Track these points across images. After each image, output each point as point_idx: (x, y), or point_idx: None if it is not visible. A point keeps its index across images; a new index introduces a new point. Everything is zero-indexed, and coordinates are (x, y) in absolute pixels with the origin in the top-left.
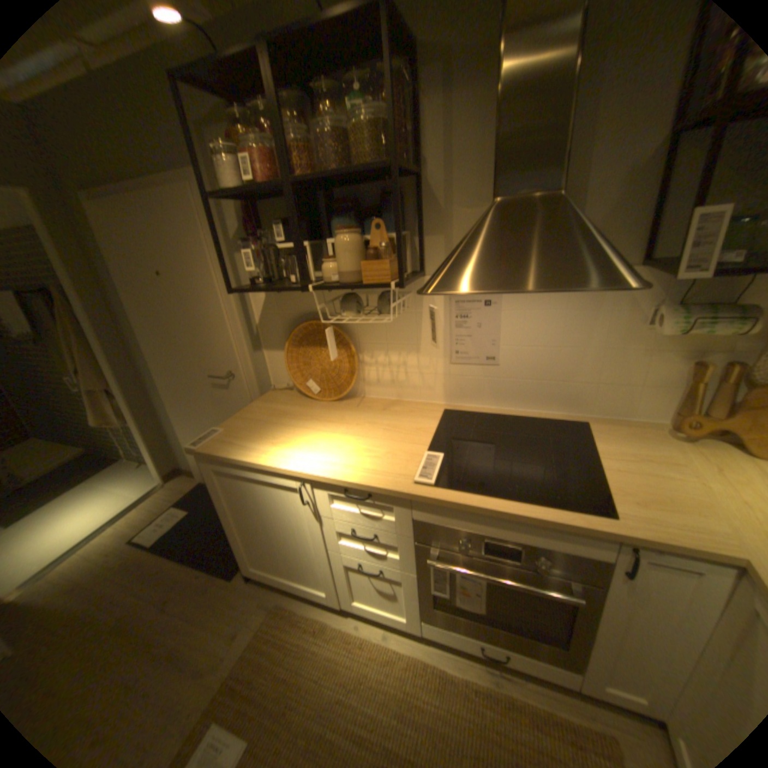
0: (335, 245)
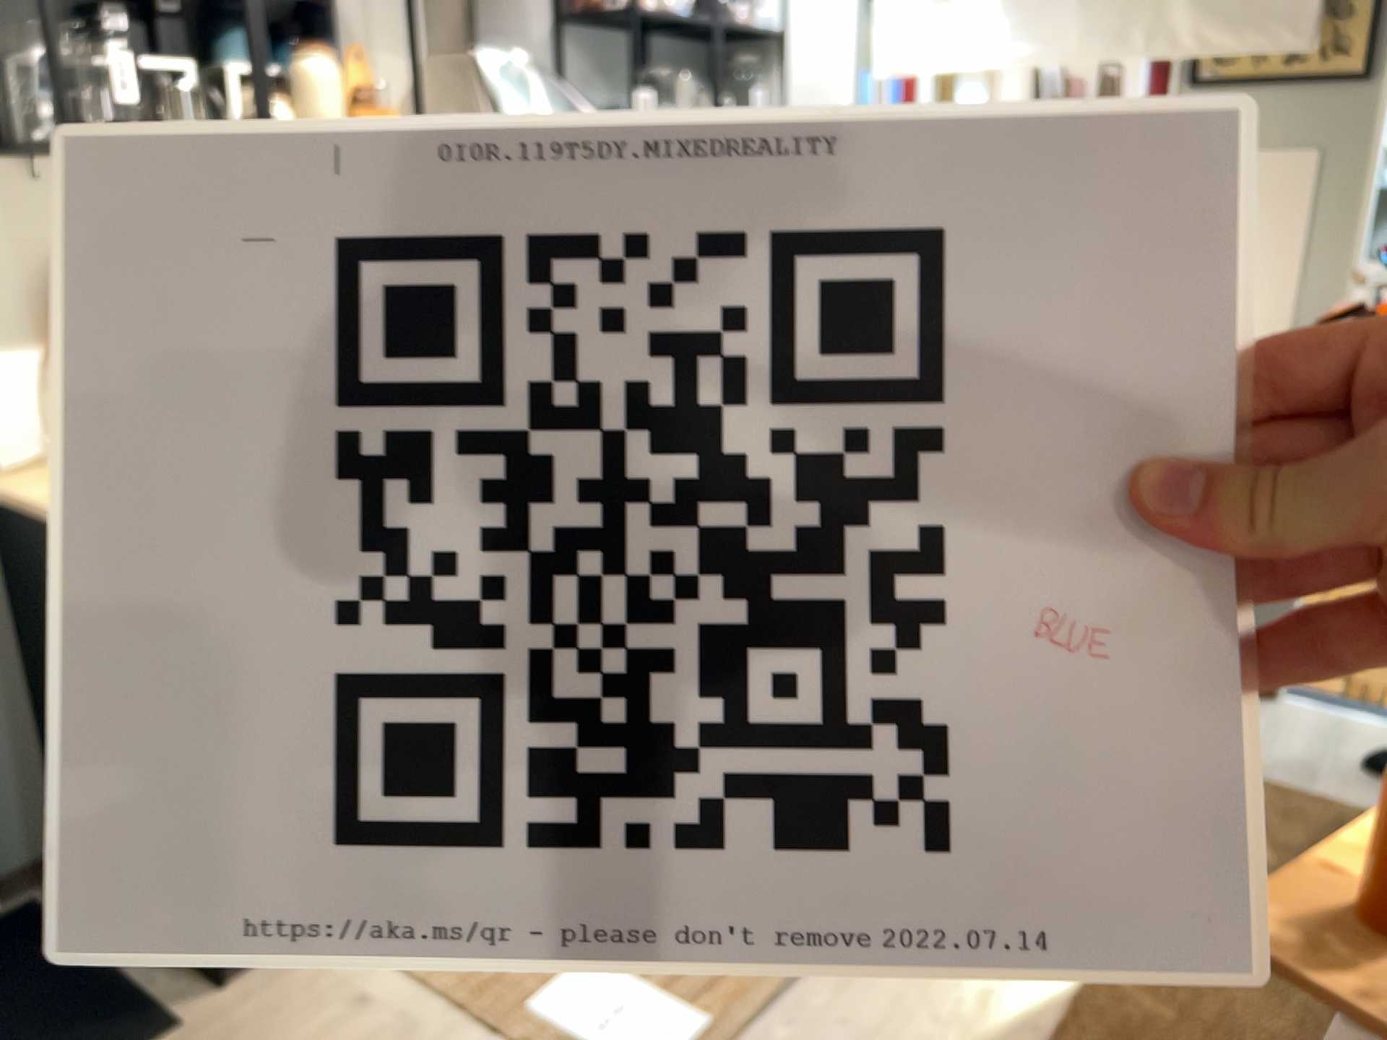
0: (306, 76)
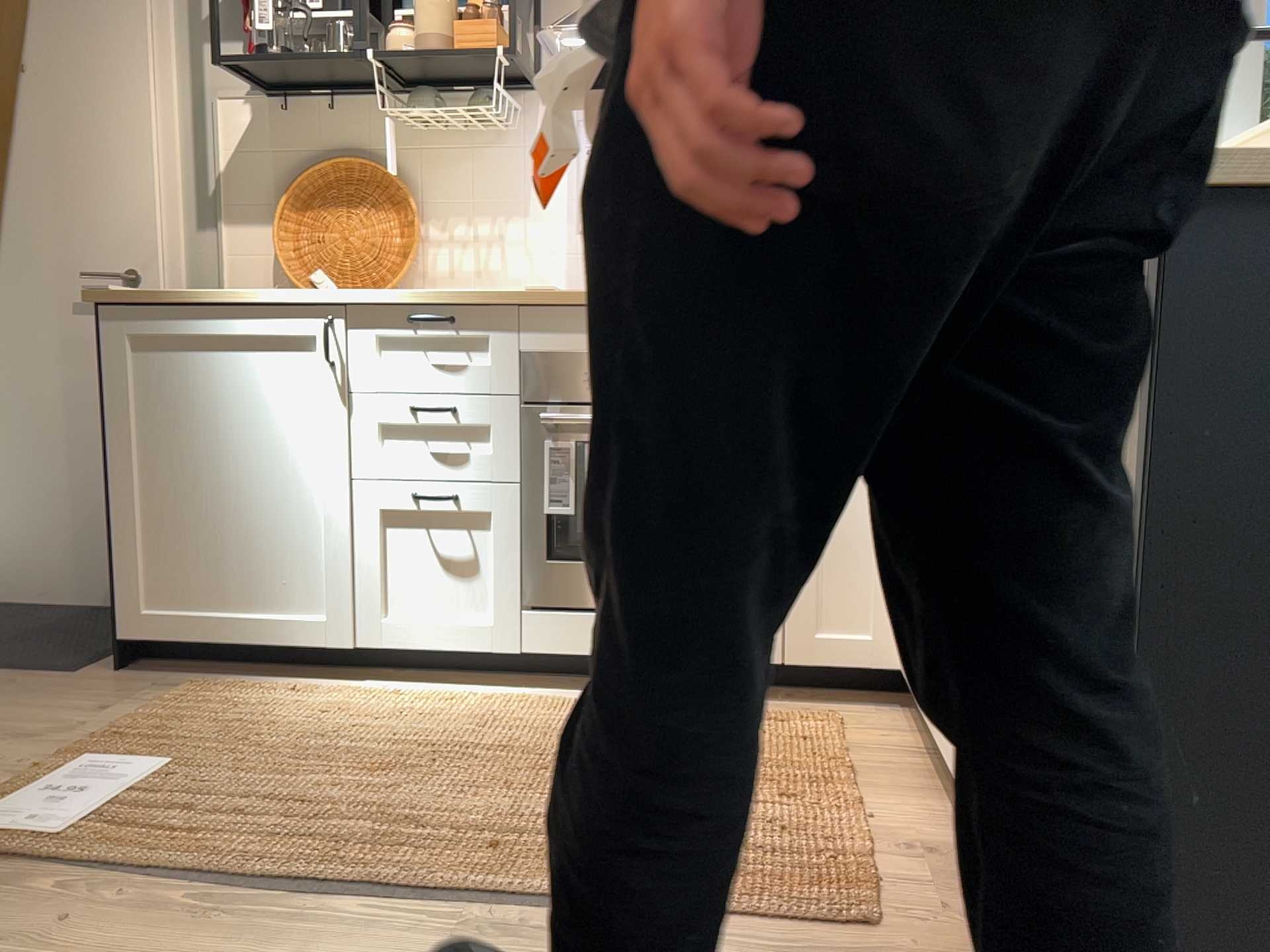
0: (416, 2)
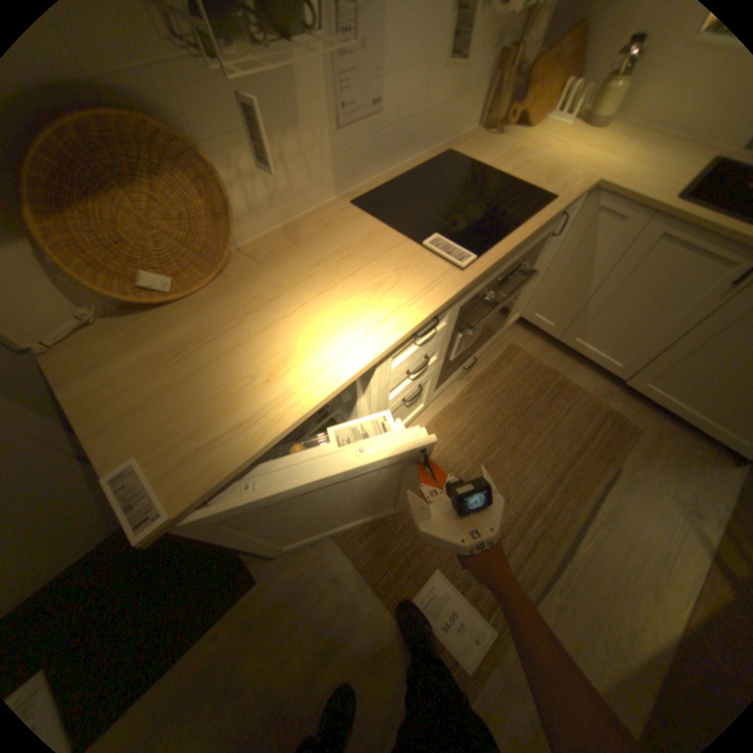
0: None
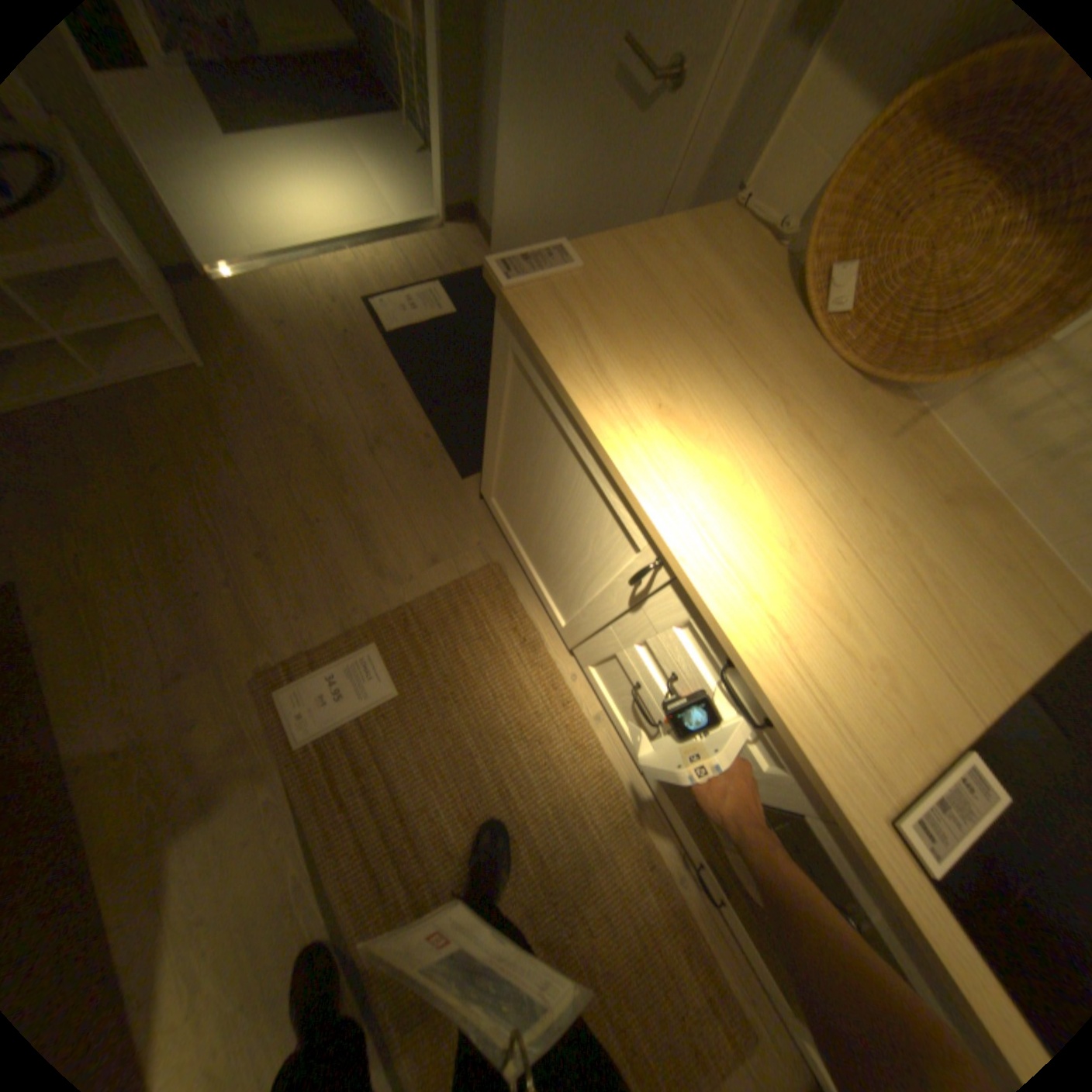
0: None
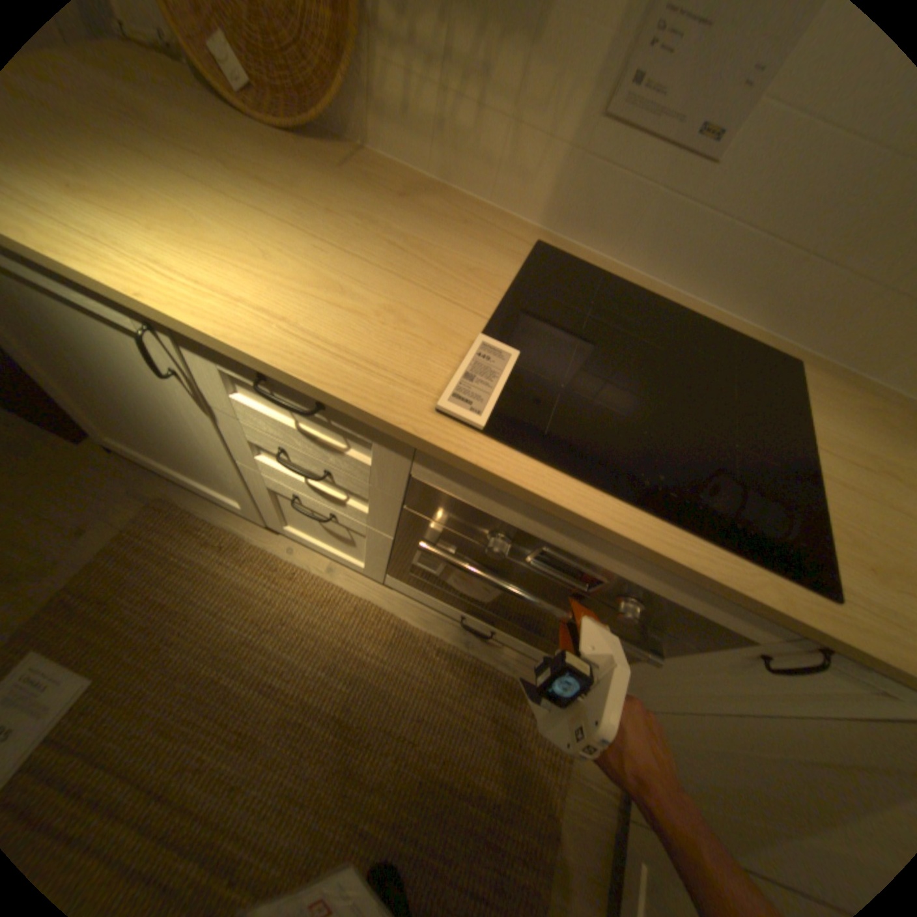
0: None
